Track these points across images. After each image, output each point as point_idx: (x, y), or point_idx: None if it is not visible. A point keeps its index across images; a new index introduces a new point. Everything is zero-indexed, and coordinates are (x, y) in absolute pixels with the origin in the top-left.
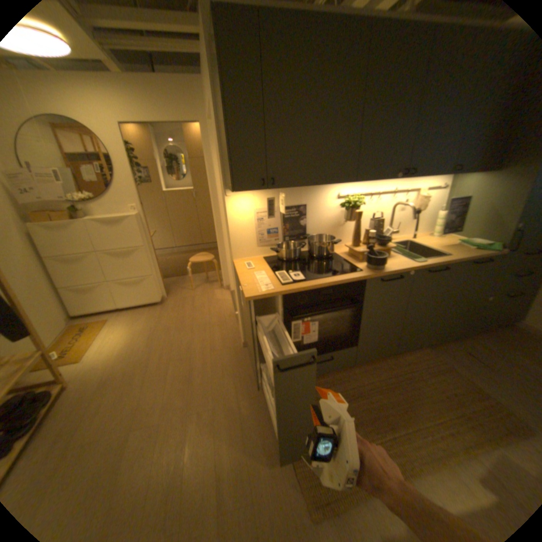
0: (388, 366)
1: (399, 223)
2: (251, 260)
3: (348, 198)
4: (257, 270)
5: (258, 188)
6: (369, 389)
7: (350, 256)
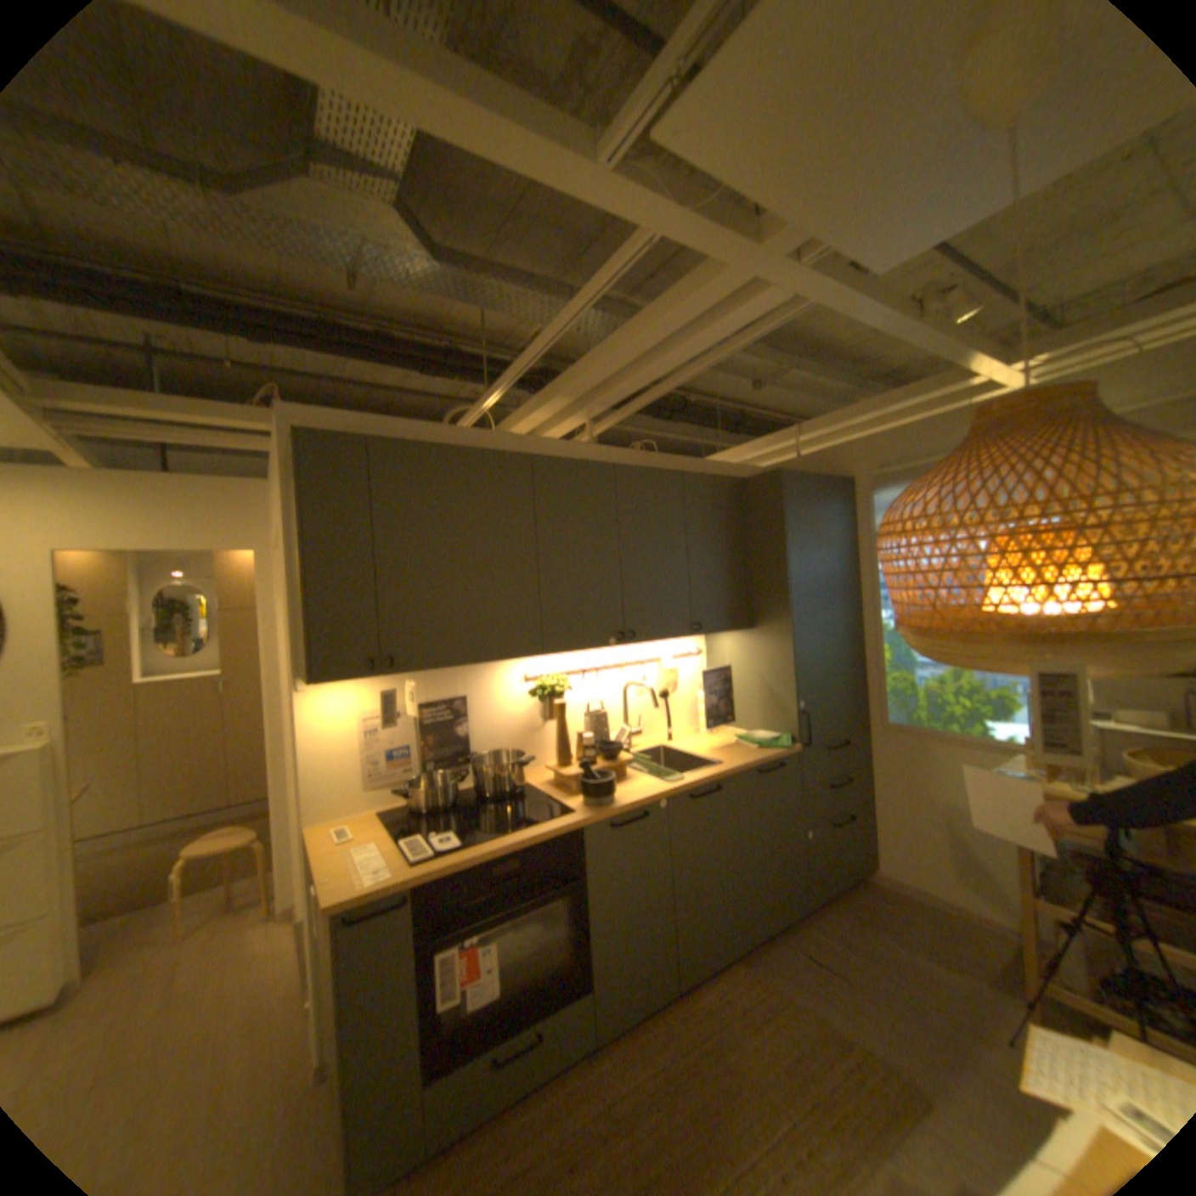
0: (670, 1033)
1: (640, 717)
2: (349, 825)
3: (543, 680)
4: (360, 844)
5: (366, 676)
6: (634, 1106)
7: (558, 787)
